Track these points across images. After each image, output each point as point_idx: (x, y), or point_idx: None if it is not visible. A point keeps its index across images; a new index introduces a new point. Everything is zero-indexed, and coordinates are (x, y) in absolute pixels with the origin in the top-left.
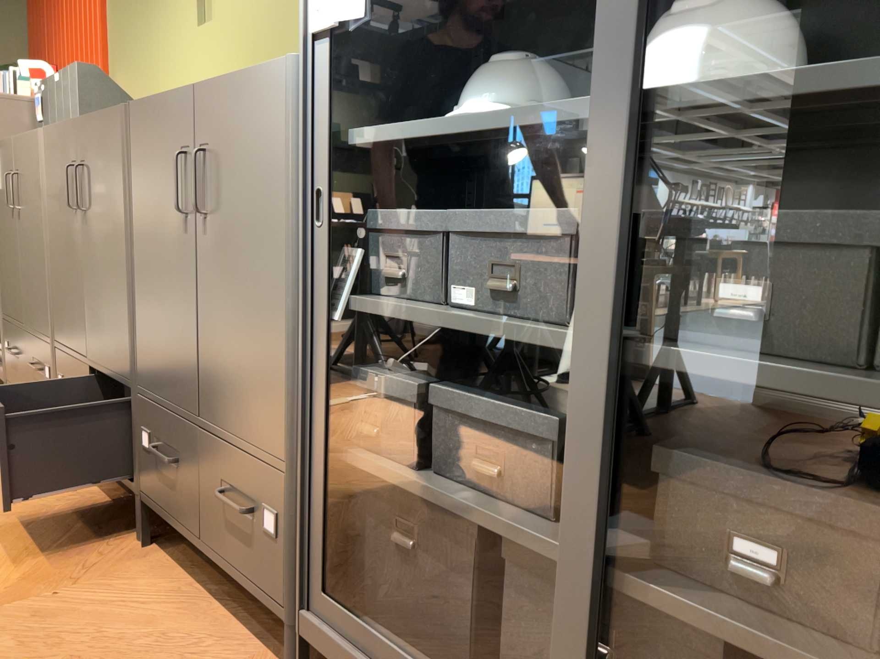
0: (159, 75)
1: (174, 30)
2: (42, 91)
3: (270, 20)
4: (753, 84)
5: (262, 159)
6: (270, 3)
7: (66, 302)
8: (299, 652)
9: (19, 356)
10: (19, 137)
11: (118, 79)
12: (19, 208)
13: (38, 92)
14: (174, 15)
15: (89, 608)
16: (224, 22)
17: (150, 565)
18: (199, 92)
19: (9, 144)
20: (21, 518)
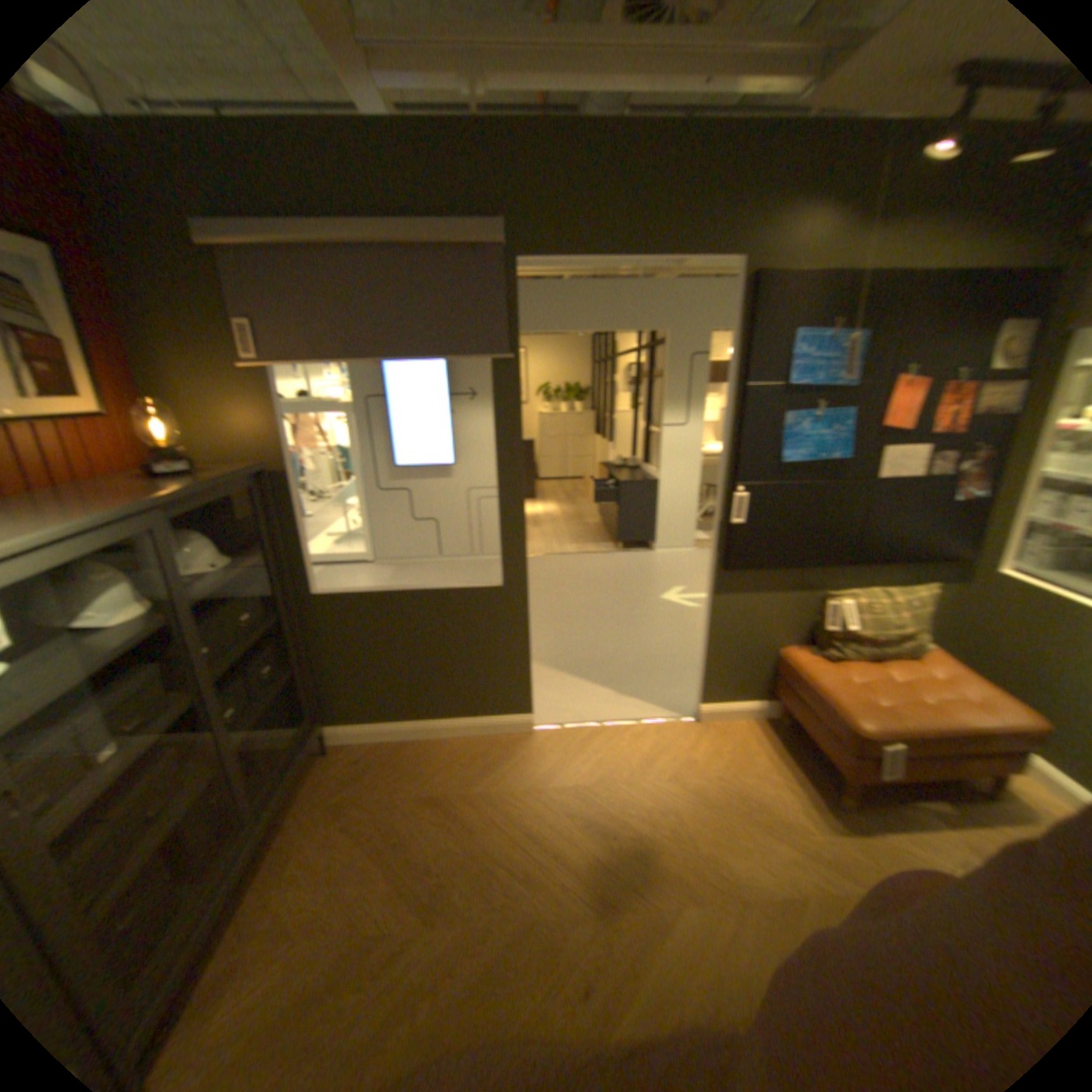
0: None
1: None
2: None
3: None
4: (193, 596)
5: None
6: None
7: None
8: None
9: None
10: None
11: None
12: None
13: None
14: None
15: None
16: None
17: None
18: None
19: None
20: None
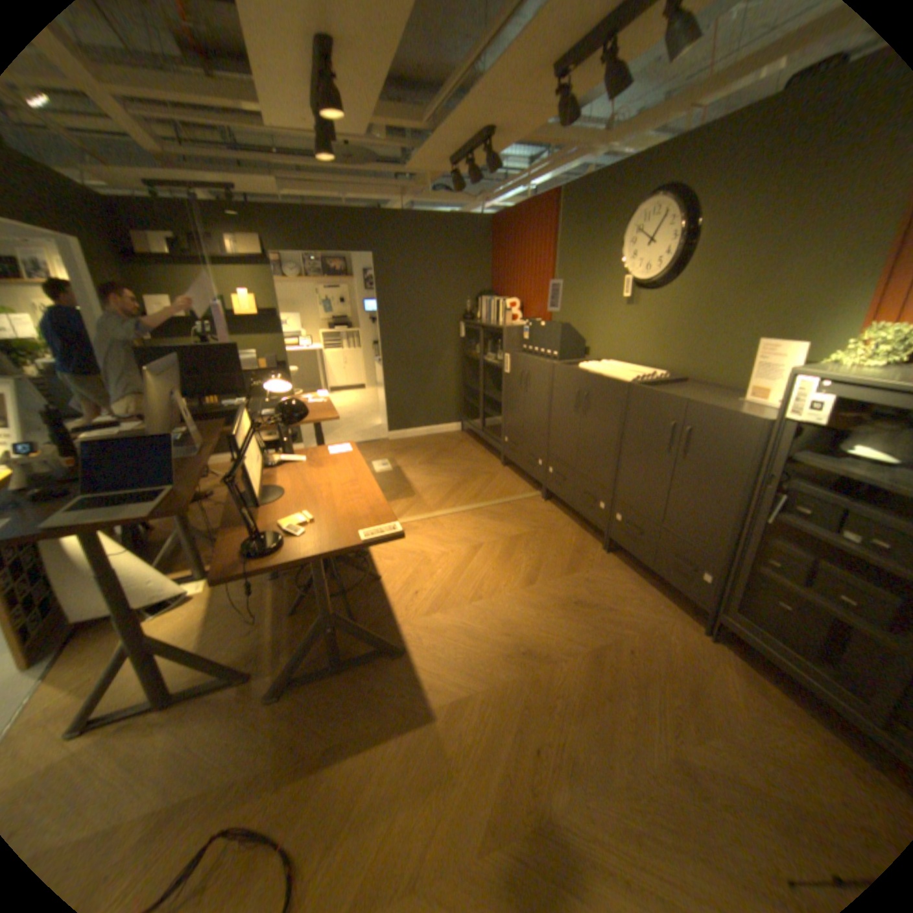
0: (592, 319)
1: (607, 300)
2: (528, 324)
3: (684, 318)
4: None
5: (736, 450)
6: (686, 309)
7: (562, 442)
8: (717, 625)
9: (516, 447)
10: (530, 357)
11: (559, 311)
12: (526, 388)
13: (525, 324)
14: (607, 293)
15: (604, 580)
16: (647, 308)
17: (615, 563)
18: (693, 404)
19: (522, 358)
20: (549, 529)
